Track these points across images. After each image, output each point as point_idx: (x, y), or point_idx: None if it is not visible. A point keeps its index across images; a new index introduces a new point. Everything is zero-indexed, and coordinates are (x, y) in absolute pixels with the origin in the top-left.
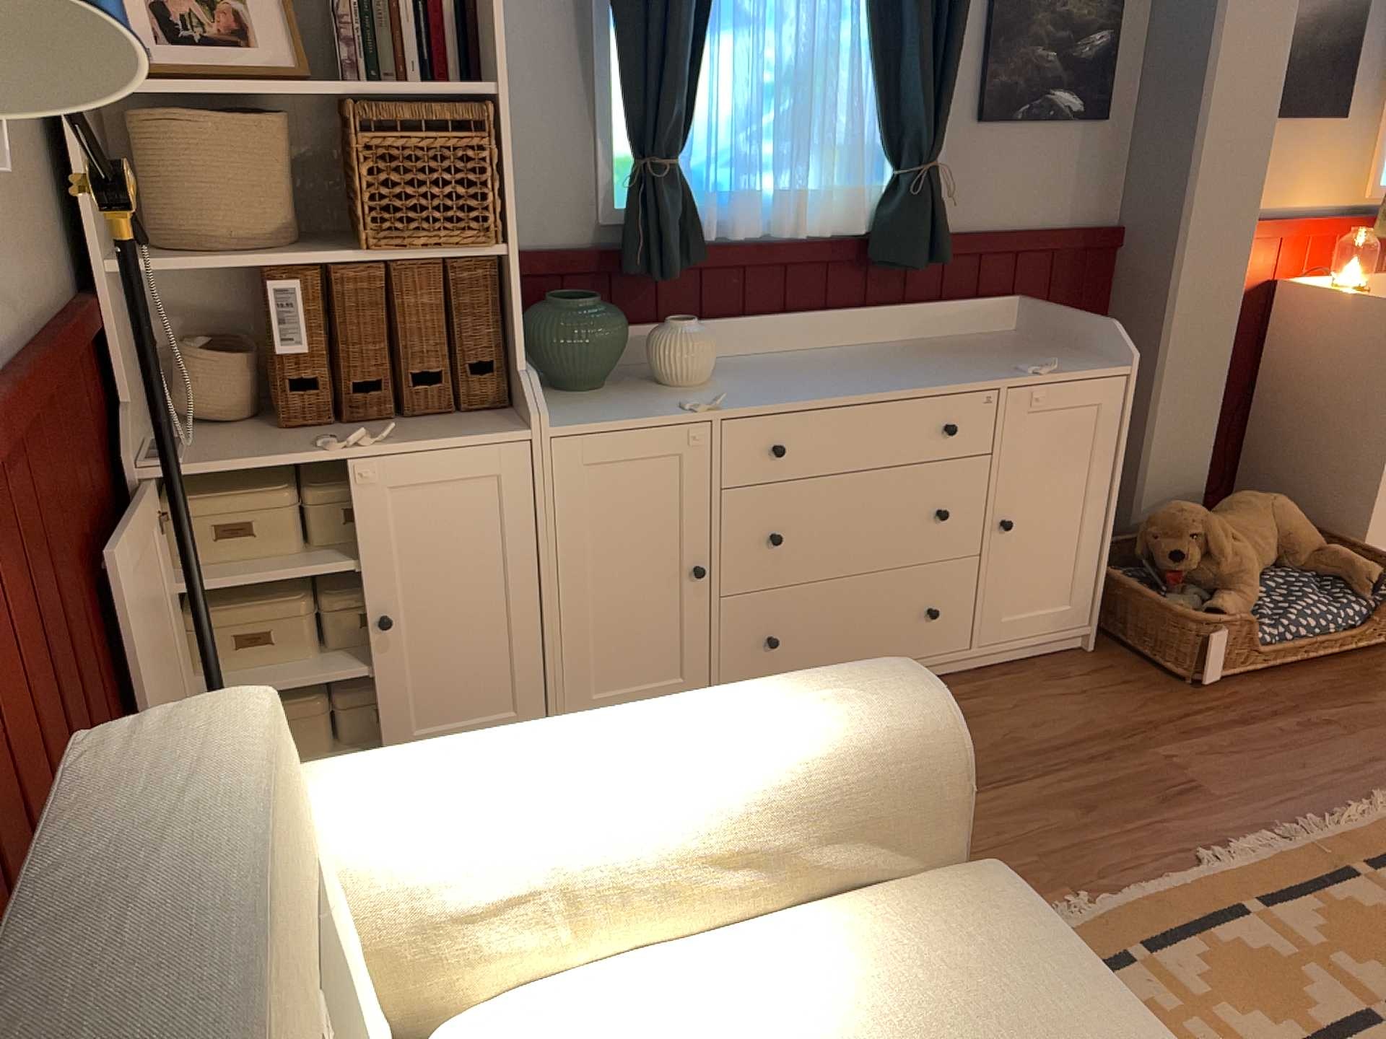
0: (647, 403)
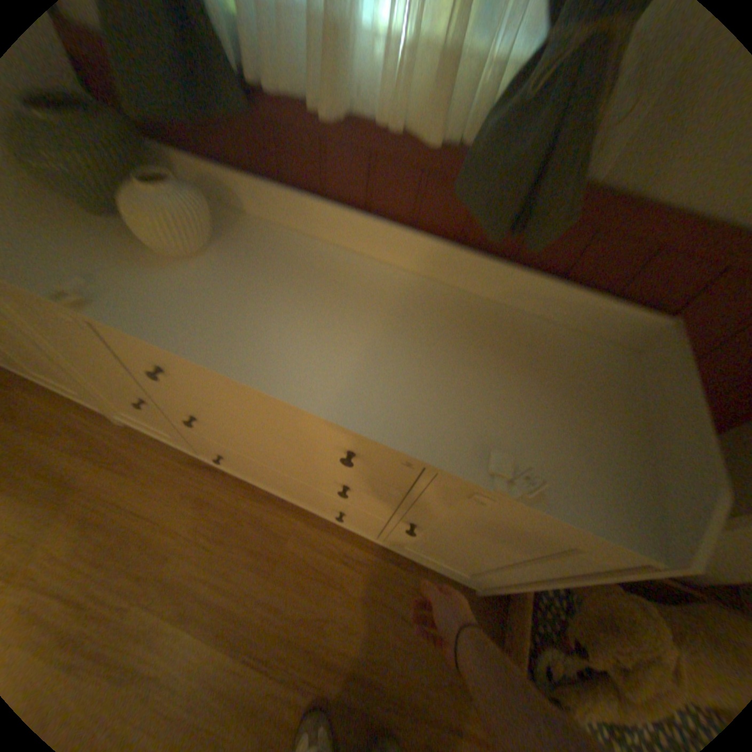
0: (73, 260)
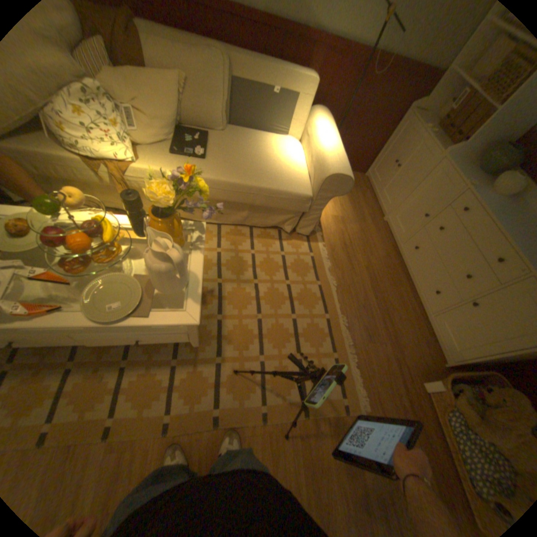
0: (472, 177)
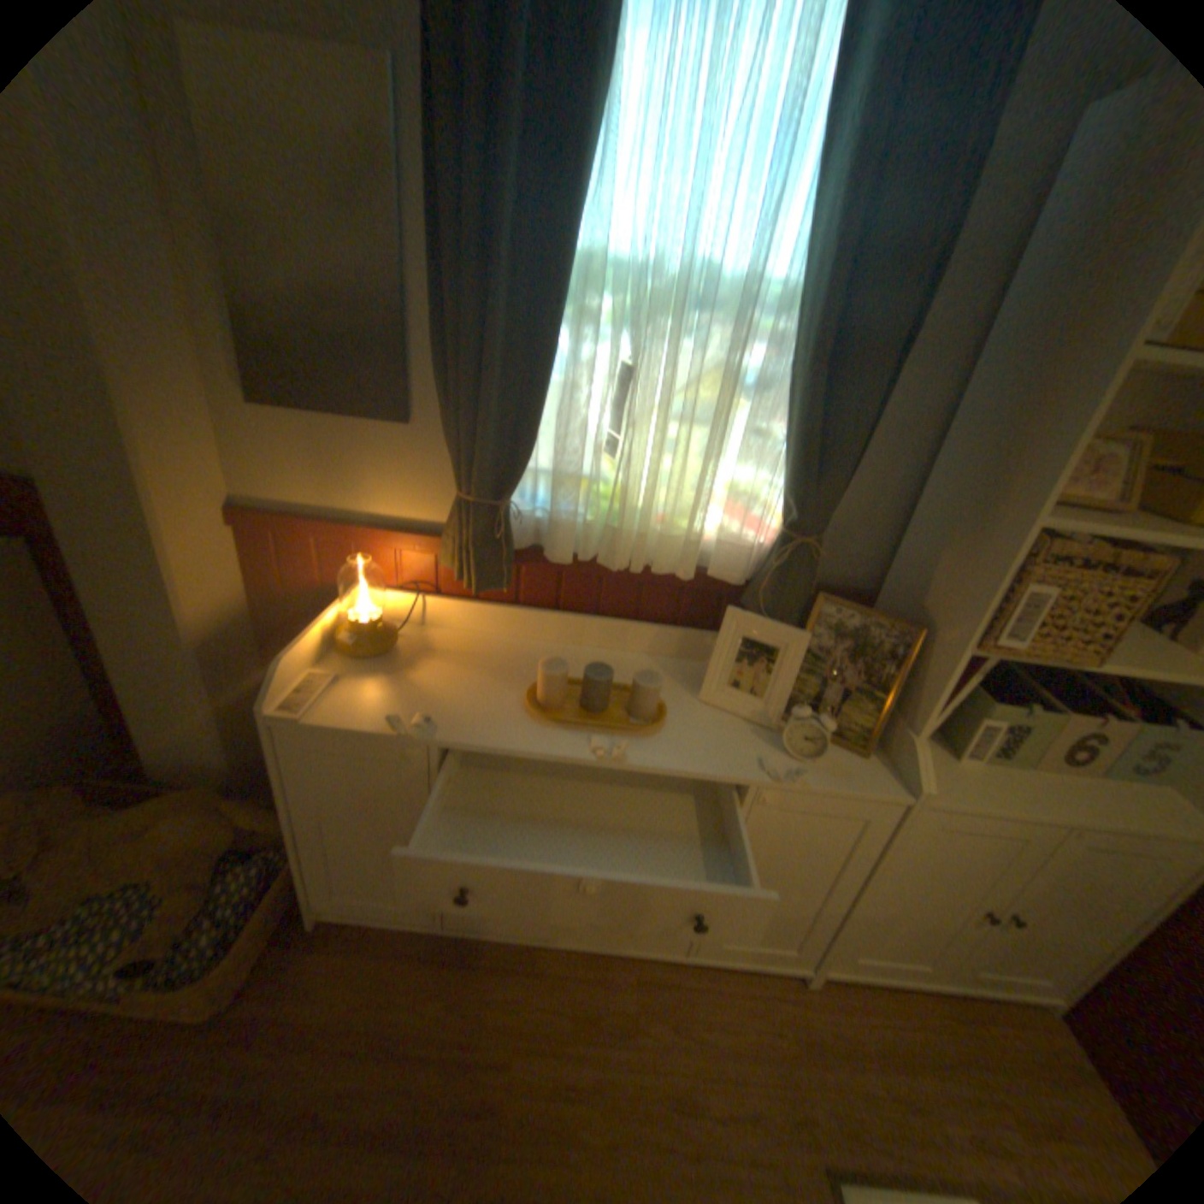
0: None
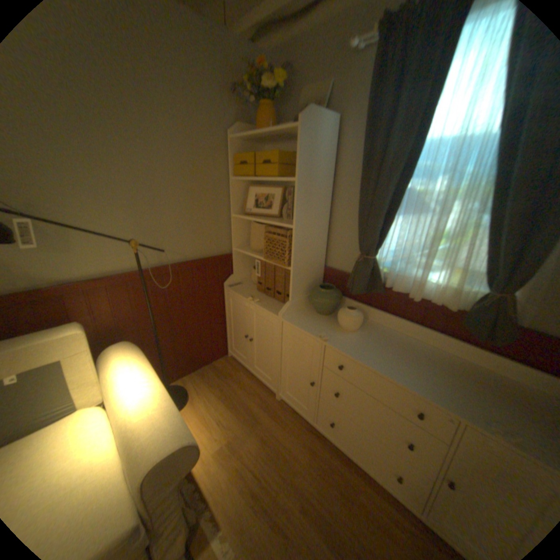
0: (318, 327)
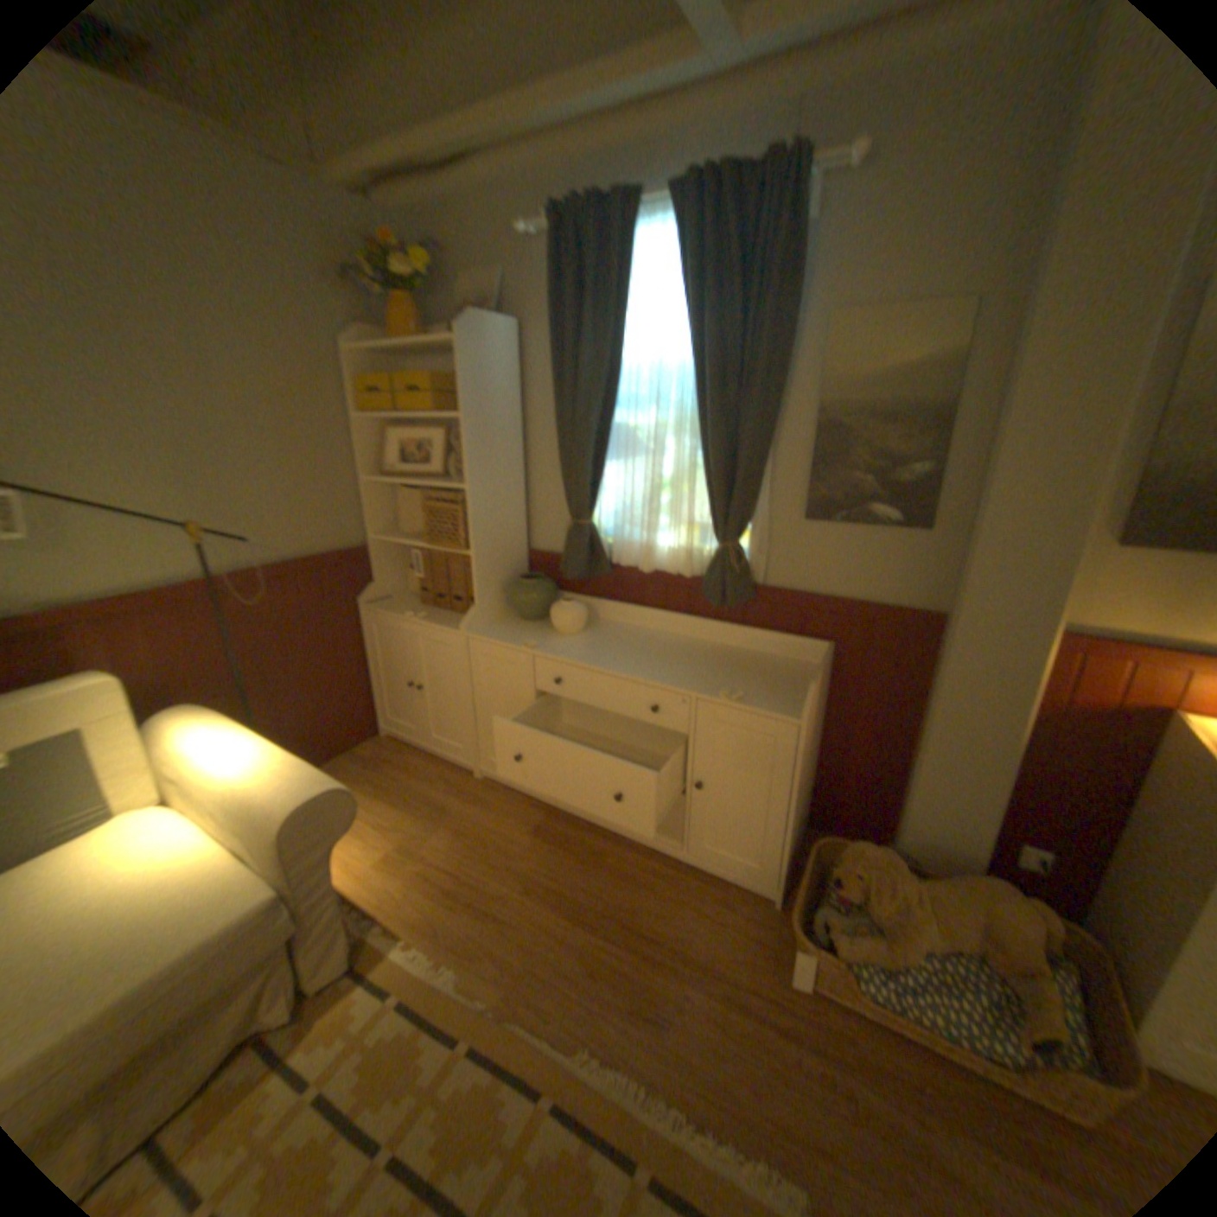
0: (522, 636)
